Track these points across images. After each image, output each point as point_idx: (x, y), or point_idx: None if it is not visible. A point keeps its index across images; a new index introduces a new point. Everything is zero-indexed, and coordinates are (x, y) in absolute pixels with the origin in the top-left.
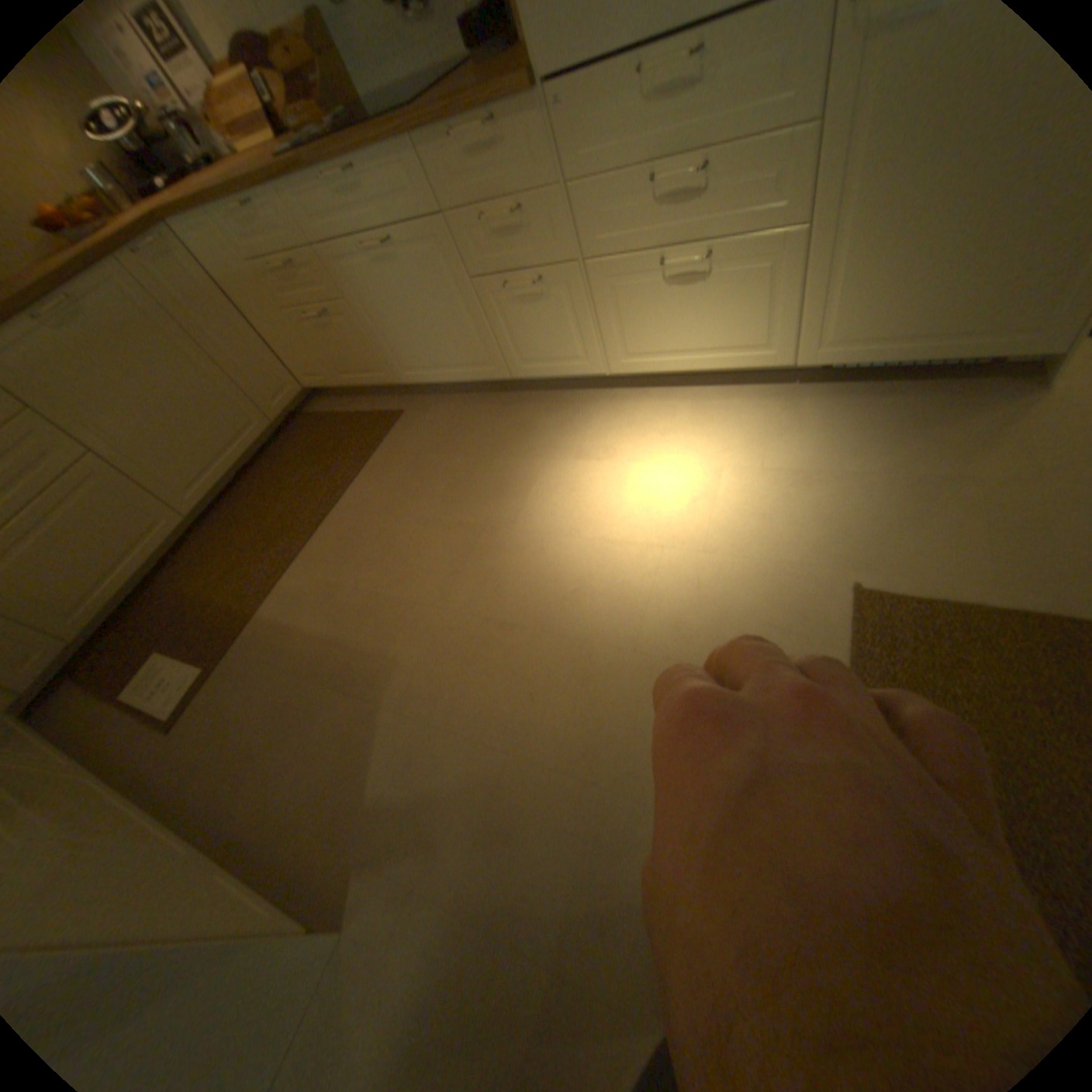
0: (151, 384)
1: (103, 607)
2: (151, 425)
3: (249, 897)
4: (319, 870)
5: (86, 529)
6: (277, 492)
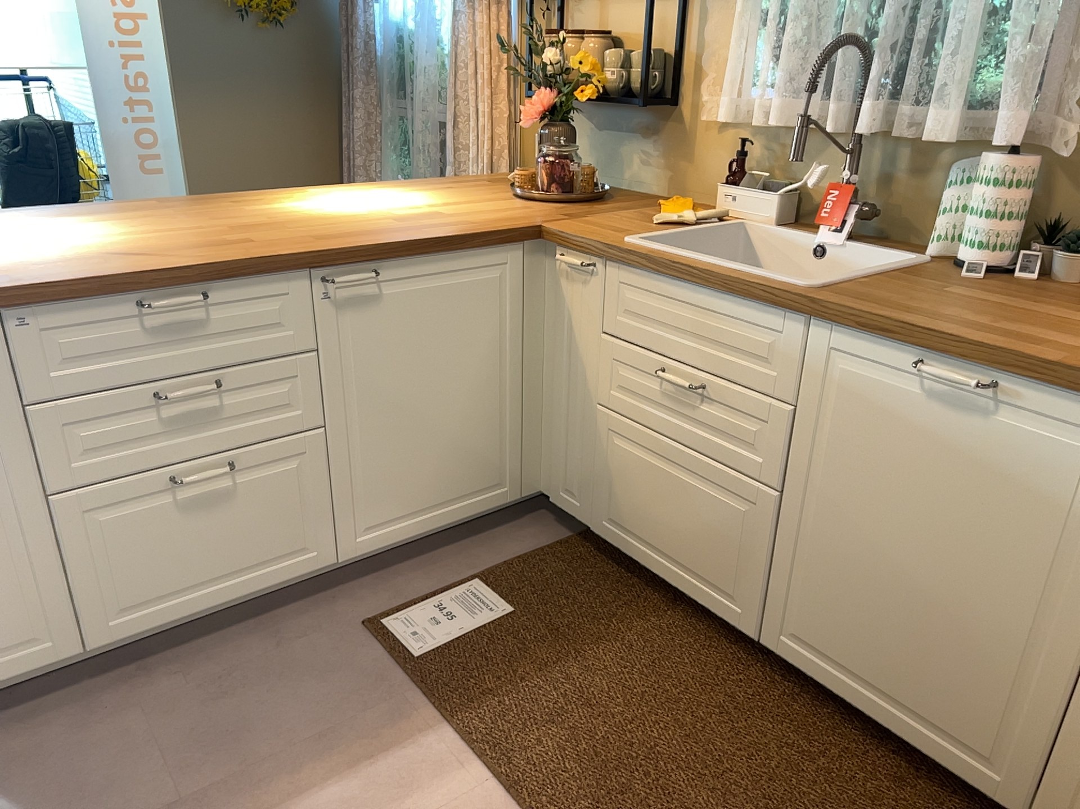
0: (935, 555)
1: (627, 554)
2: (863, 567)
3: (0, 670)
4: (2, 743)
5: (690, 515)
6: (763, 802)
